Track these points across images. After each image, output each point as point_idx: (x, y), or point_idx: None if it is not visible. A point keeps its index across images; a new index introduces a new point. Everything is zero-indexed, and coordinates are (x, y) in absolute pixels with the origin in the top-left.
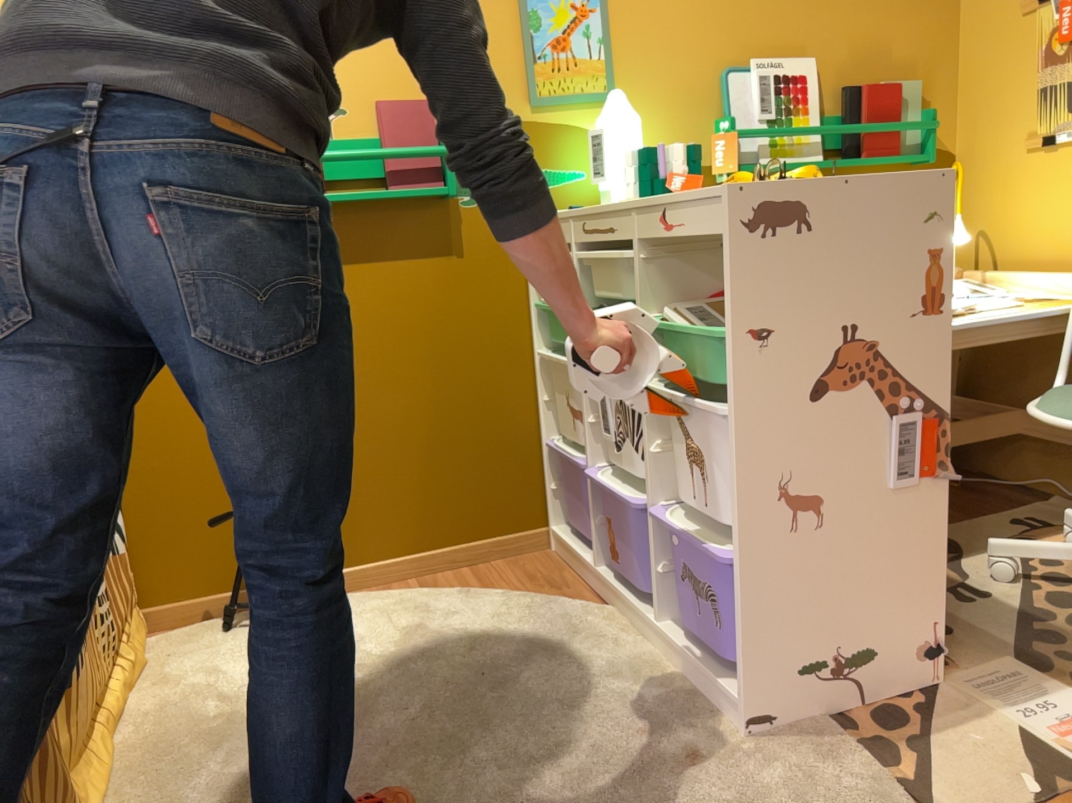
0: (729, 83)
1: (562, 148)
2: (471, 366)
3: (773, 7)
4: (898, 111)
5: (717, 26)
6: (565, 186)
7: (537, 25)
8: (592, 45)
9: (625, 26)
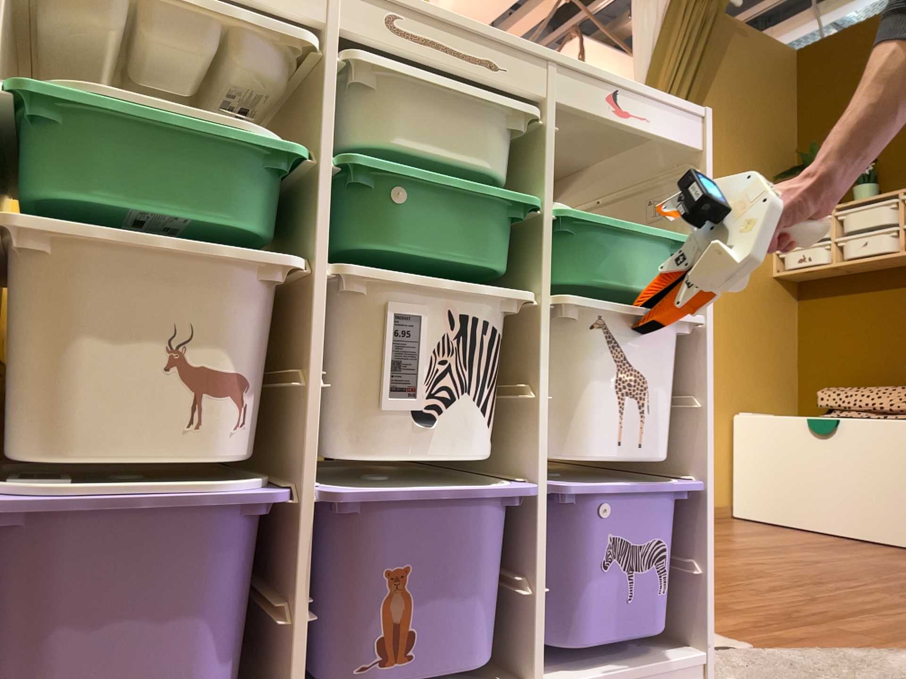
0: None
1: None
2: None
3: None
4: None
5: None
6: None
7: None
8: None
9: None
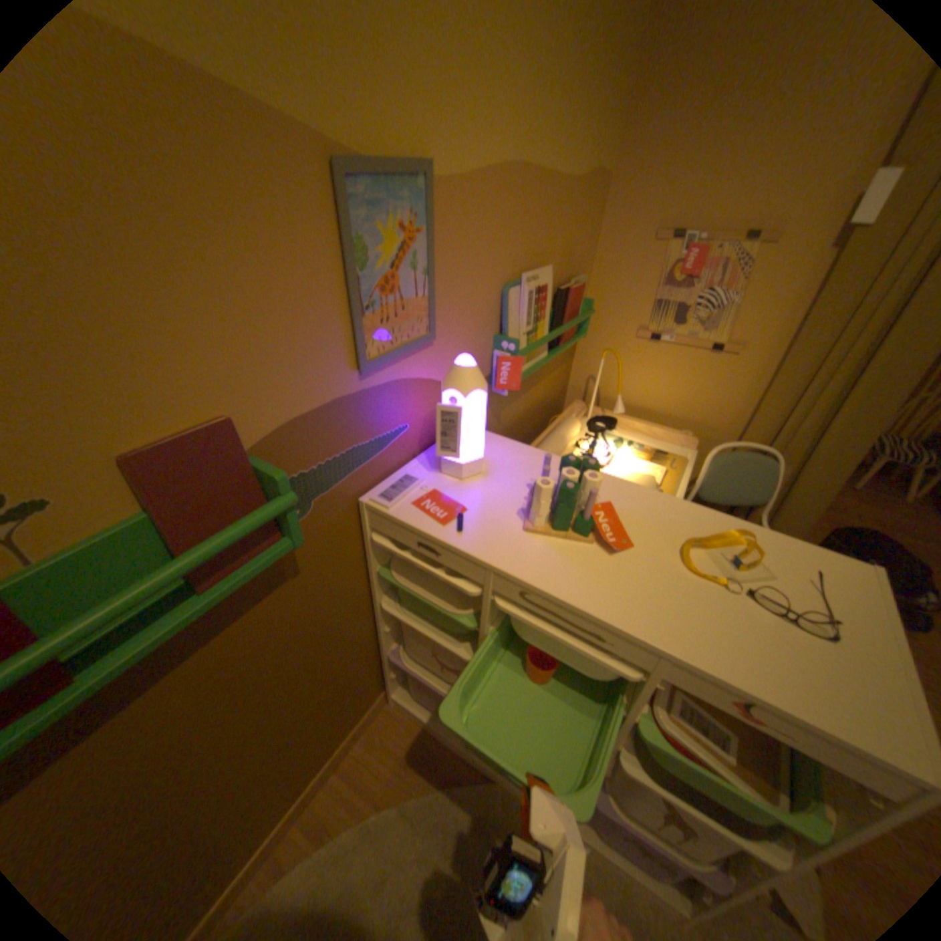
0: (510, 298)
1: (391, 407)
2: (320, 654)
3: (538, 213)
4: (581, 304)
5: (506, 237)
6: (393, 446)
7: (365, 257)
8: (420, 278)
9: (447, 245)
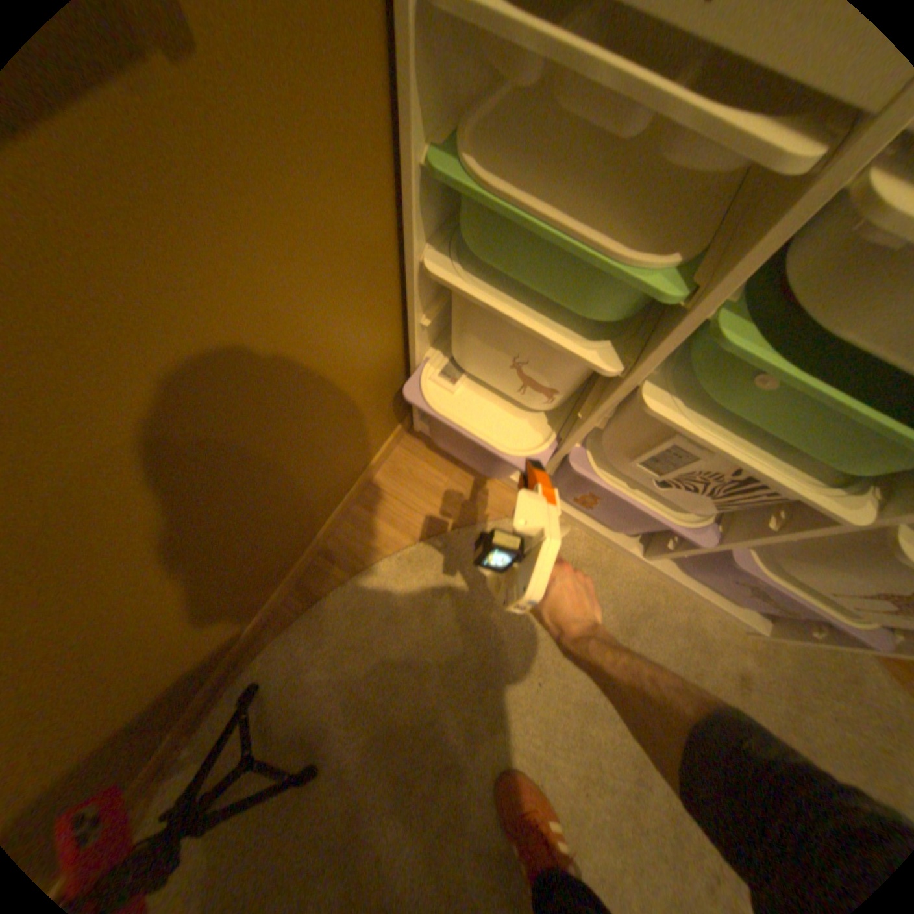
0: None
1: None
2: (315, 352)
3: None
4: None
5: None
6: None
7: None
8: None
9: None
